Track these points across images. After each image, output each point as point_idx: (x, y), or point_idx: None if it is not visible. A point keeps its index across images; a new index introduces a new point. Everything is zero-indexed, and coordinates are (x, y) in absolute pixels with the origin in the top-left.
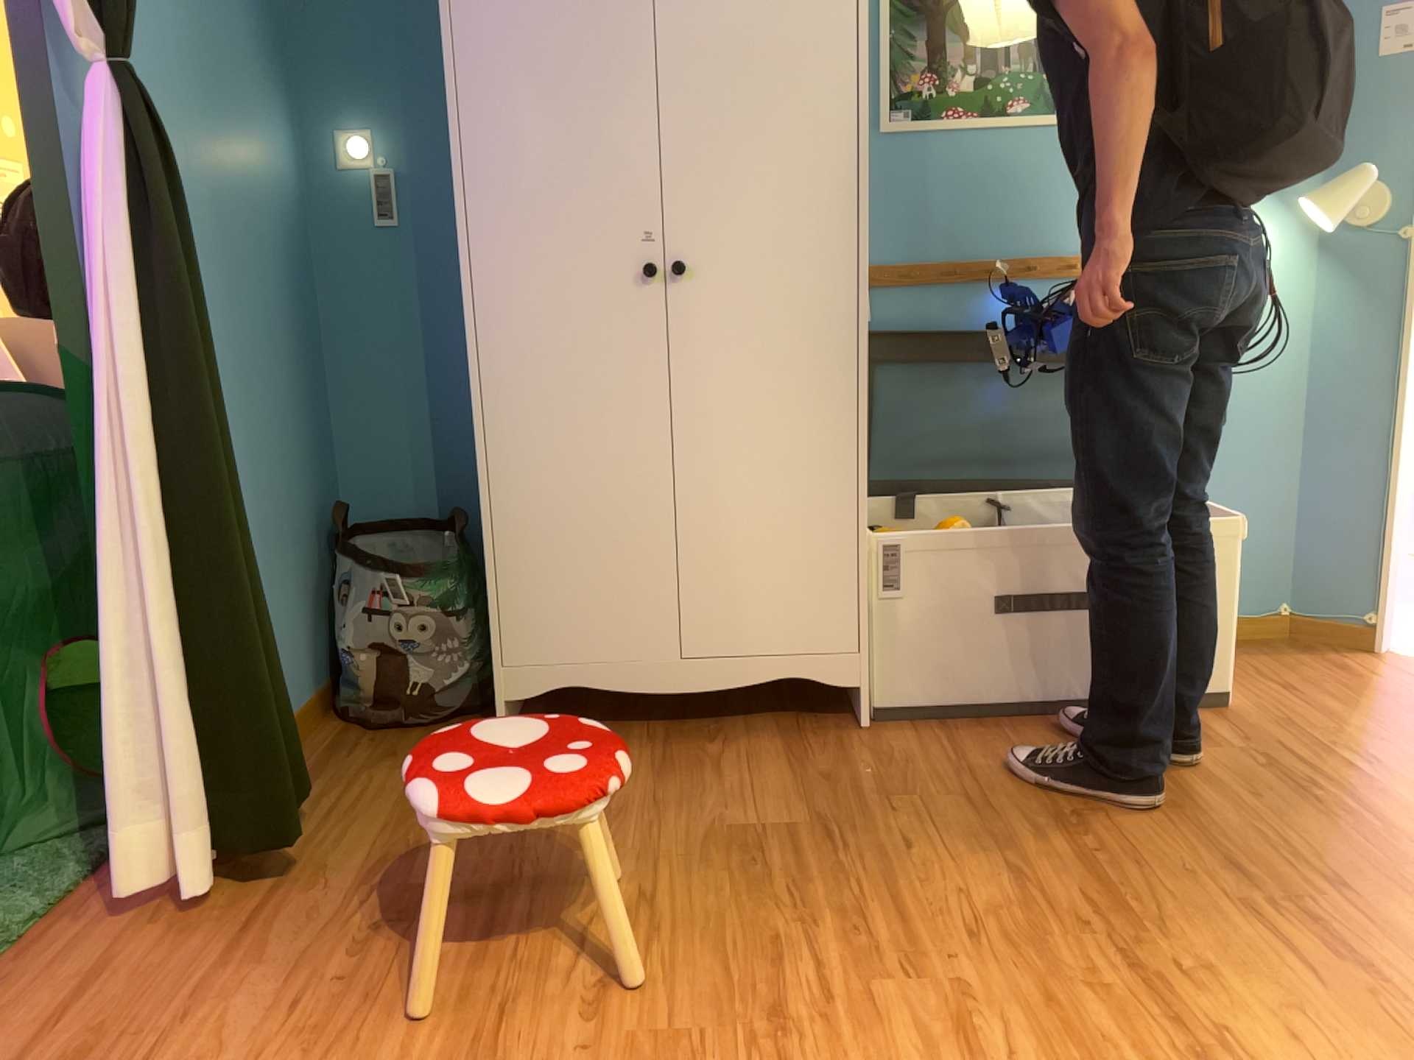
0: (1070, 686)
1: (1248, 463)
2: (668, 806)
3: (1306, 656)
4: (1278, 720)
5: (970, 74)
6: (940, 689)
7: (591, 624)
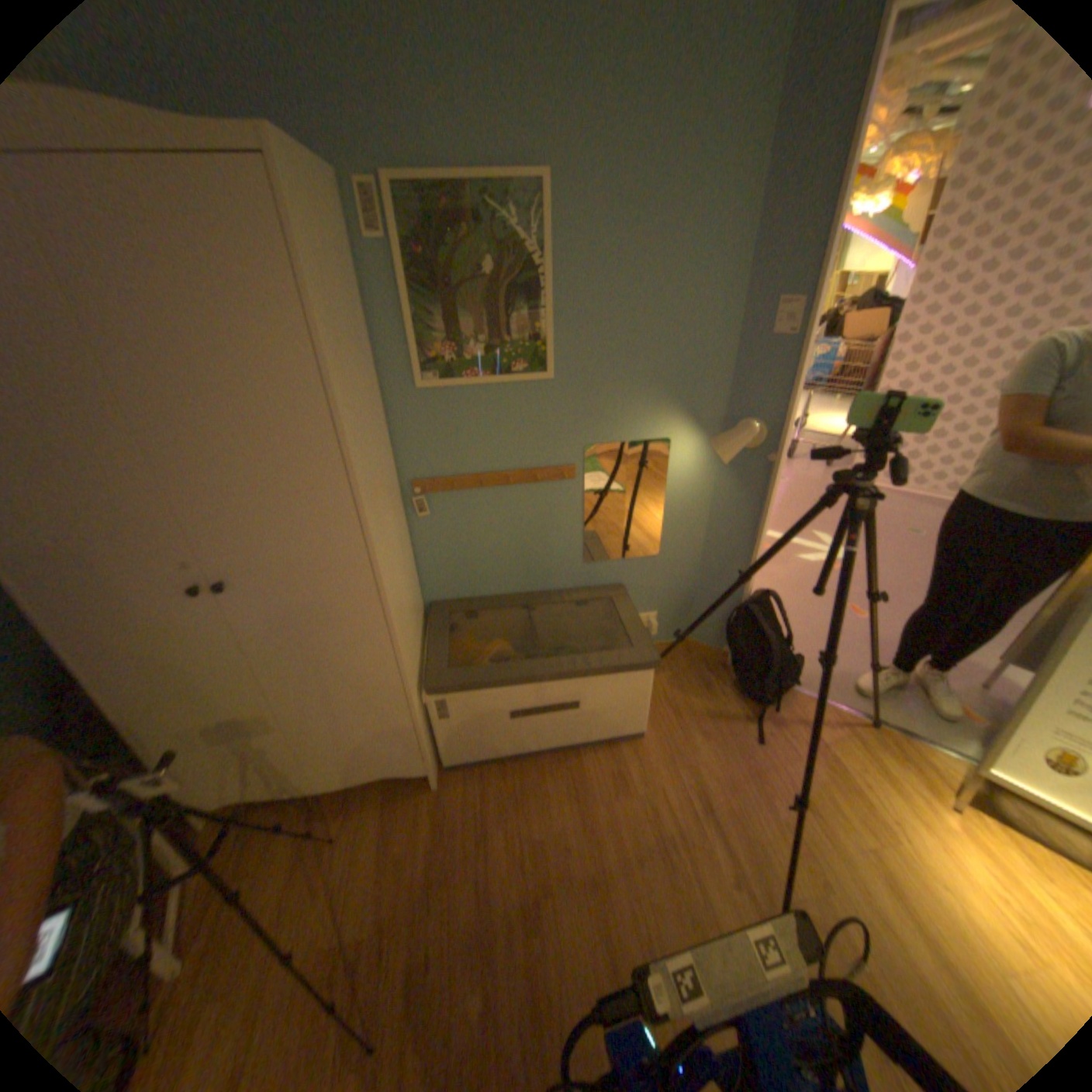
0: (557, 745)
1: (670, 572)
2: (293, 915)
3: (692, 671)
4: (669, 754)
5: (483, 343)
6: (482, 757)
7: (242, 773)
